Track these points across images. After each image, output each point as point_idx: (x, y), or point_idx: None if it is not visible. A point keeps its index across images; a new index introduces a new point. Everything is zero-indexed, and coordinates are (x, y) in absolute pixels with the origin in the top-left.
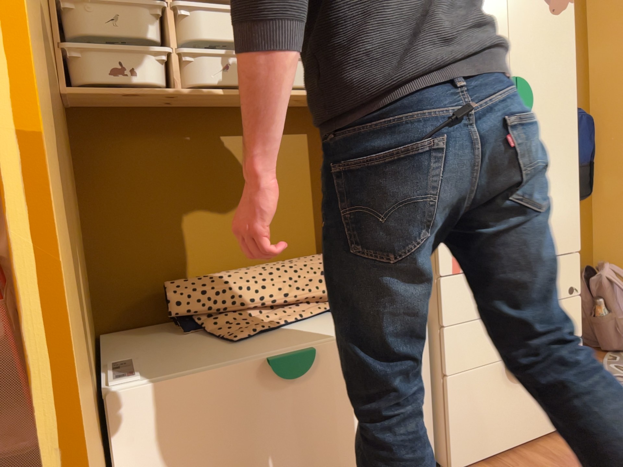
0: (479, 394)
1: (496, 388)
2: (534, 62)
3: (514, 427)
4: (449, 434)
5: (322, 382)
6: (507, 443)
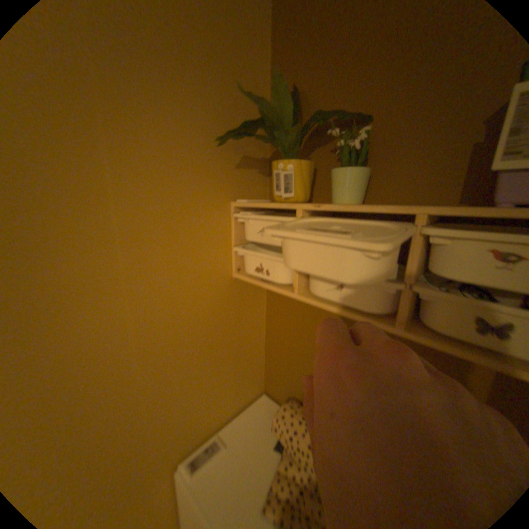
0: None
1: None
2: None
3: None
4: None
5: None
6: None
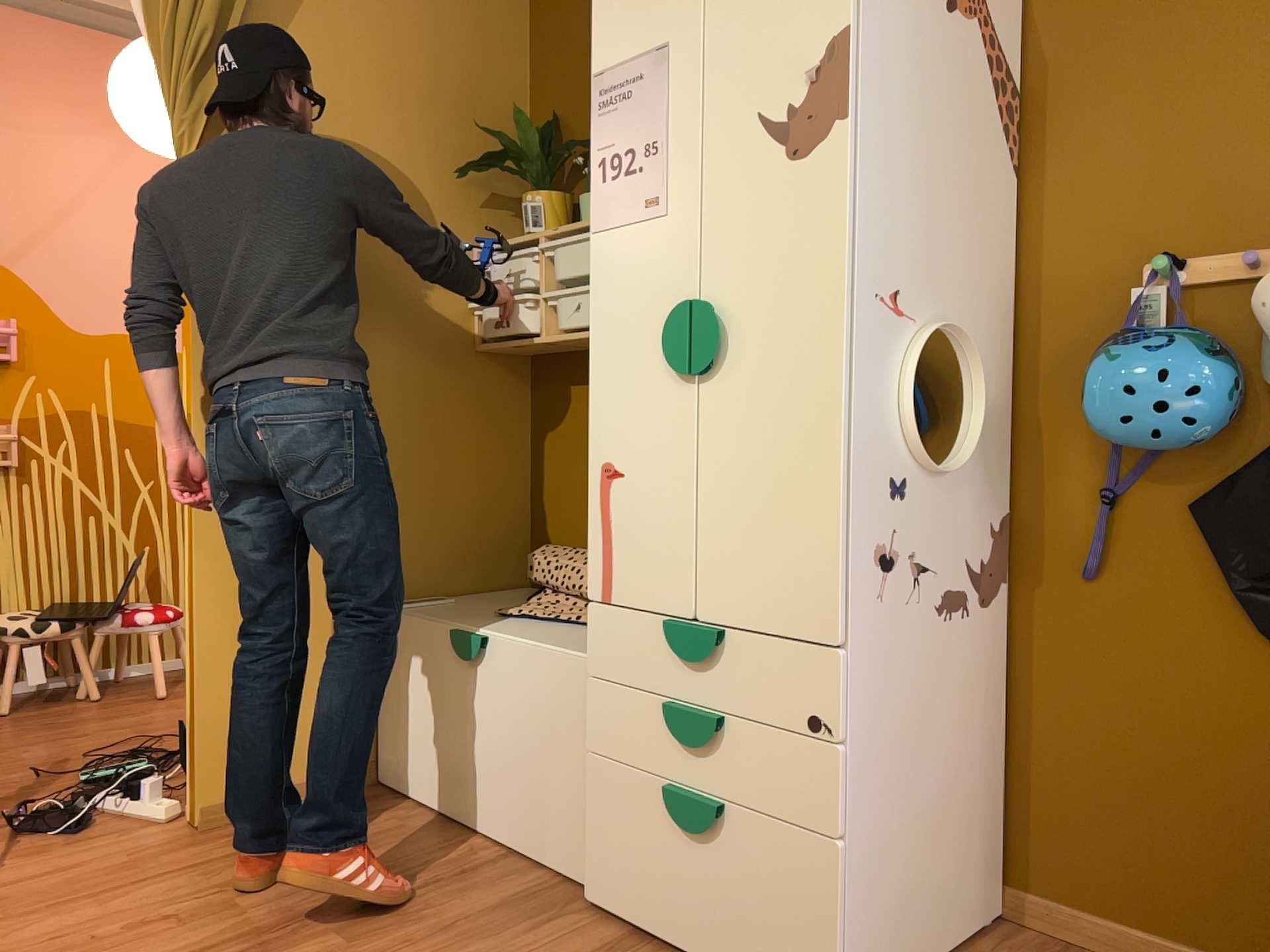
0: (624, 808)
1: (651, 819)
2: (746, 262)
3: (678, 913)
4: (589, 841)
5: (492, 680)
6: (665, 931)
